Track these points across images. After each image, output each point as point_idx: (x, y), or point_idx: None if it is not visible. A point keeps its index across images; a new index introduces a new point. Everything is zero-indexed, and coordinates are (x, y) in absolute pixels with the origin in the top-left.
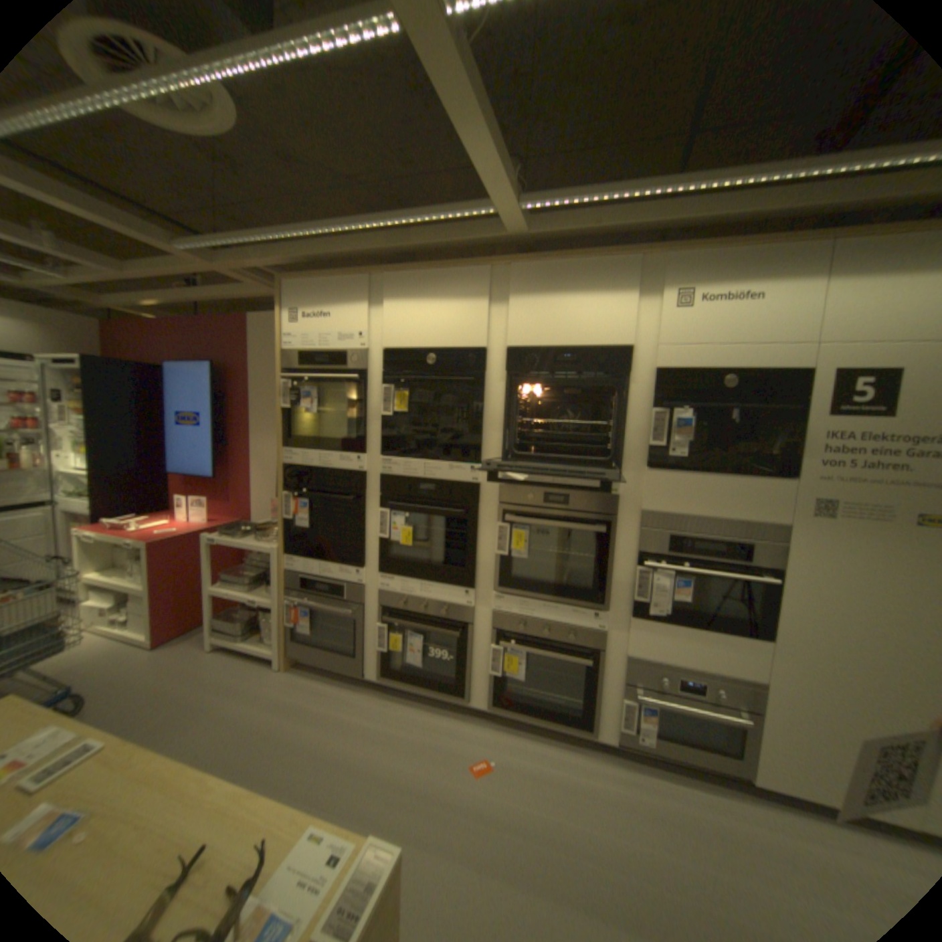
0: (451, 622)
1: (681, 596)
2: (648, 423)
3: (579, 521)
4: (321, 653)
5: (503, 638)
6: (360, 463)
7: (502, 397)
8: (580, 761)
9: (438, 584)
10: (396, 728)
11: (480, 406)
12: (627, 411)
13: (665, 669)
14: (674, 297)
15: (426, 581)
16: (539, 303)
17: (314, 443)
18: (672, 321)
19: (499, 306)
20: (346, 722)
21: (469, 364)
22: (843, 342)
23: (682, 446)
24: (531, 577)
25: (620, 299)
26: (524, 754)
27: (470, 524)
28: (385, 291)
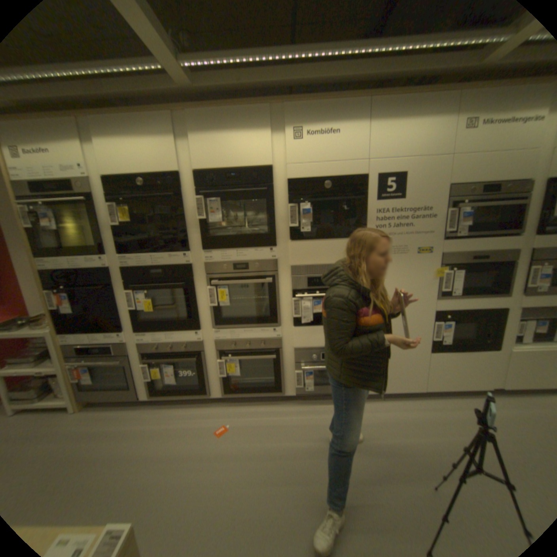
0: (189, 352)
1: (316, 310)
2: (287, 213)
3: (256, 277)
4: (105, 392)
5: (223, 354)
6: (101, 261)
7: (195, 204)
8: (276, 408)
9: (176, 332)
10: (164, 424)
11: (182, 212)
12: (274, 207)
13: (313, 350)
14: (291, 133)
15: (167, 332)
16: (209, 138)
17: (60, 251)
18: (292, 148)
19: (182, 140)
20: (129, 431)
21: (168, 183)
22: (379, 158)
23: (306, 225)
24: (234, 315)
25: (260, 135)
26: (245, 414)
27: (191, 290)
28: (91, 130)
